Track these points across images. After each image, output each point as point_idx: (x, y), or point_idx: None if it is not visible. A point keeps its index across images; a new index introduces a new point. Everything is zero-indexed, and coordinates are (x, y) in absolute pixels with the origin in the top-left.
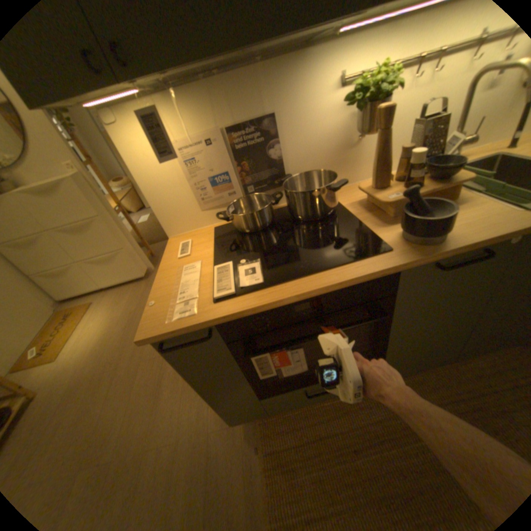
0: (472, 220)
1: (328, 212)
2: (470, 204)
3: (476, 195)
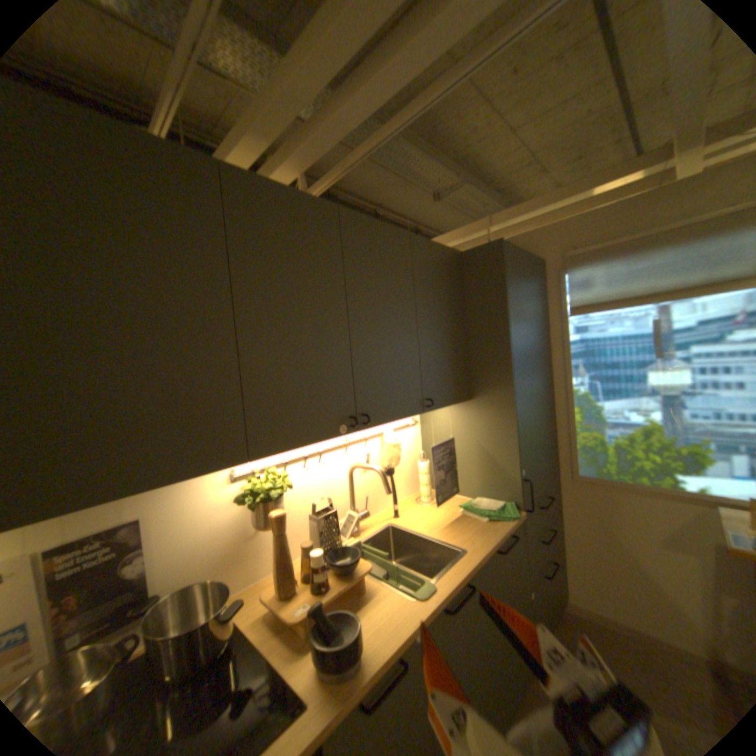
0: (381, 625)
1: (221, 652)
2: (376, 600)
3: (379, 586)
